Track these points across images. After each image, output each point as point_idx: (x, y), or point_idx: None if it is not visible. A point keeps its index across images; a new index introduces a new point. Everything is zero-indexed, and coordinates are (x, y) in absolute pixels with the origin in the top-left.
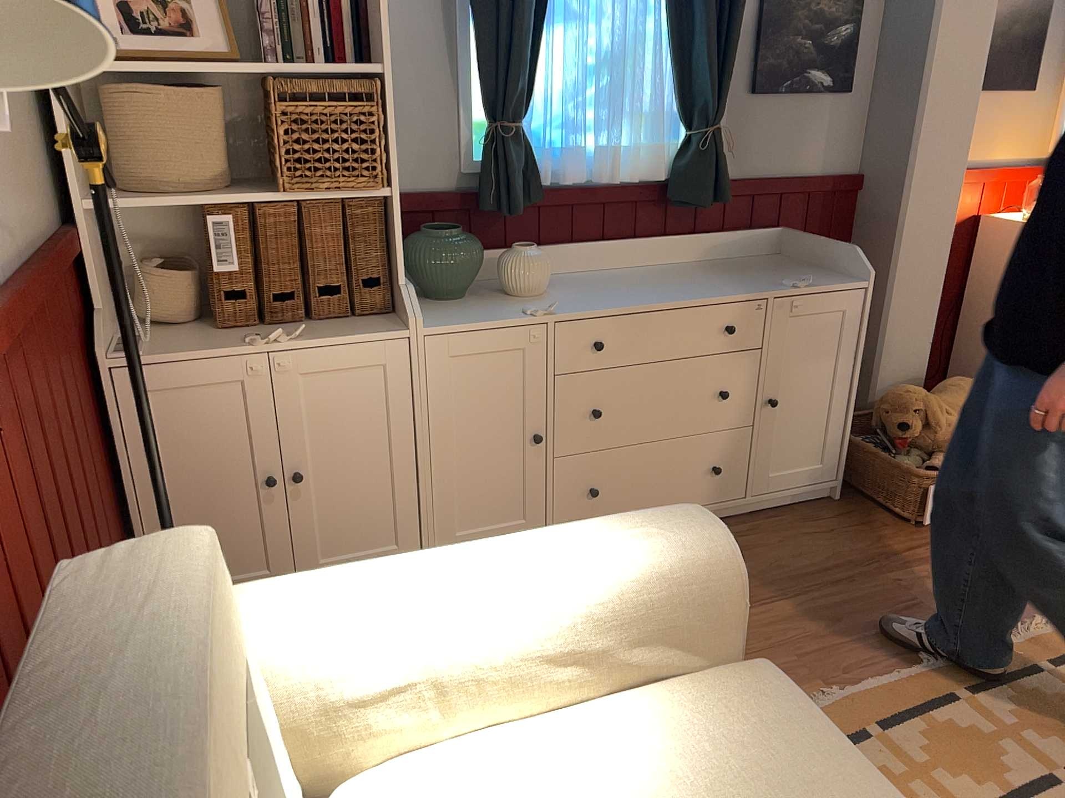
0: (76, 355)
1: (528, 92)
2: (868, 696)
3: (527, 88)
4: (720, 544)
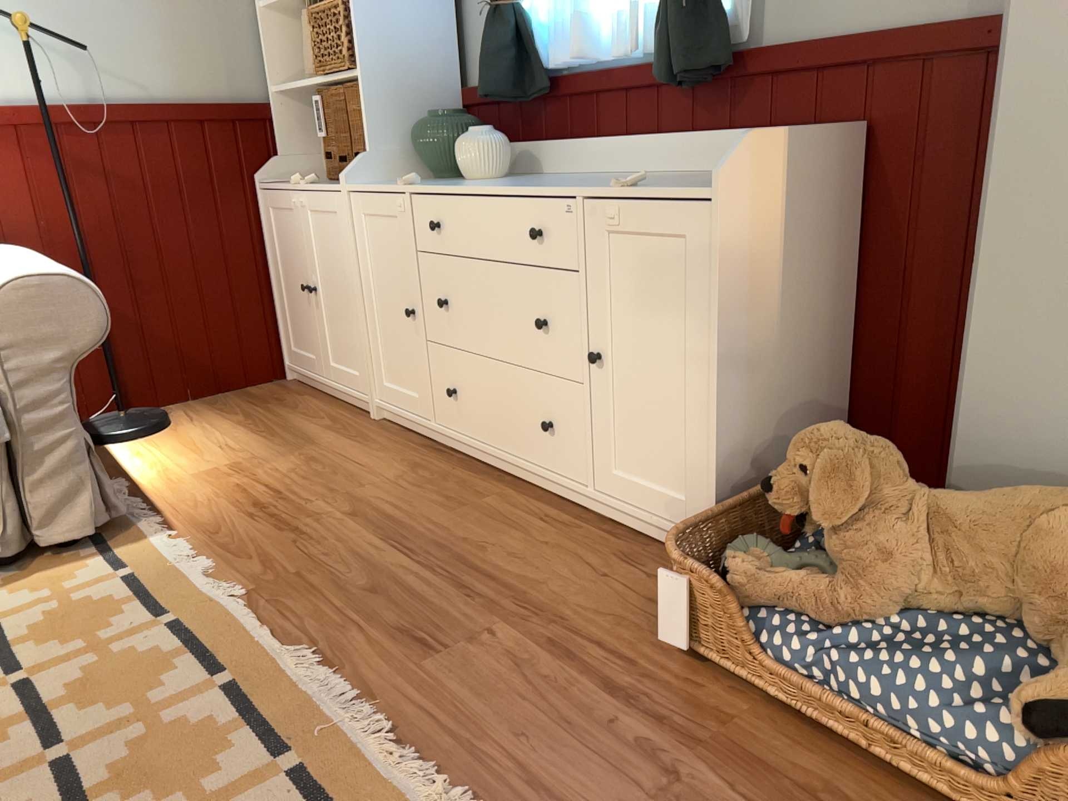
0: (229, 174)
1: None
2: (222, 613)
3: None
4: (6, 283)
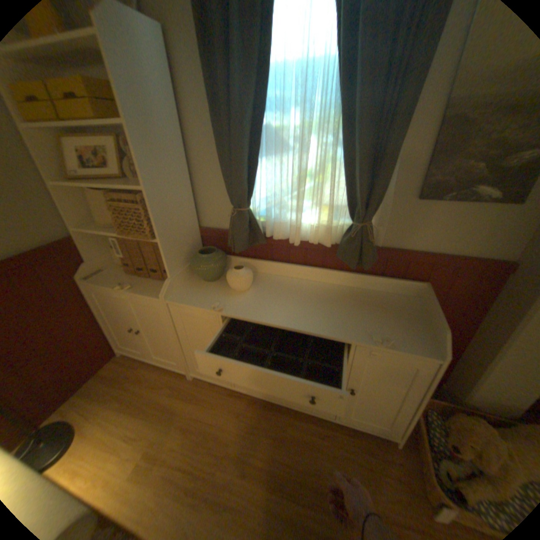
0: (57, 281)
1: (250, 193)
2: None
3: (246, 191)
4: None
